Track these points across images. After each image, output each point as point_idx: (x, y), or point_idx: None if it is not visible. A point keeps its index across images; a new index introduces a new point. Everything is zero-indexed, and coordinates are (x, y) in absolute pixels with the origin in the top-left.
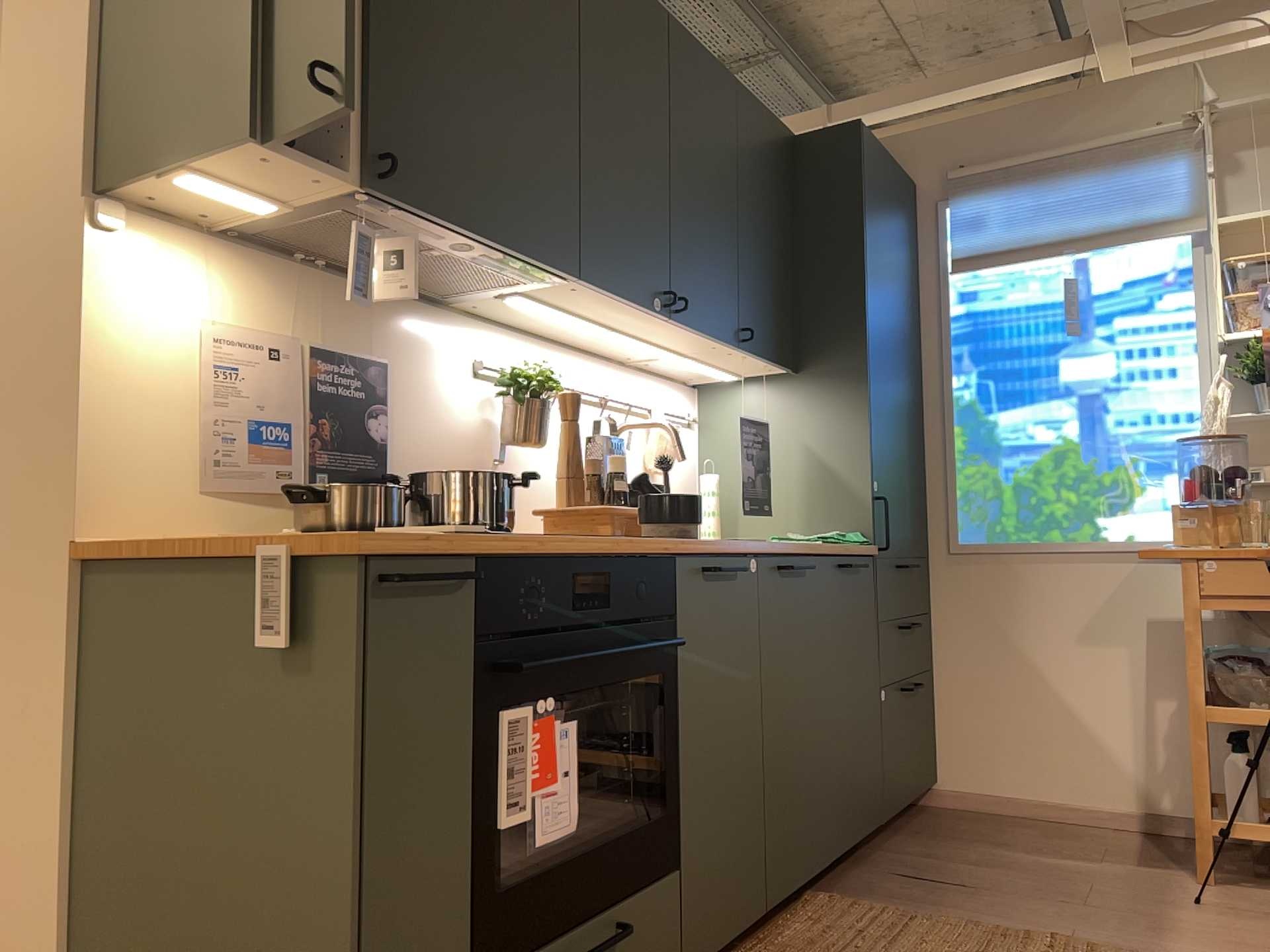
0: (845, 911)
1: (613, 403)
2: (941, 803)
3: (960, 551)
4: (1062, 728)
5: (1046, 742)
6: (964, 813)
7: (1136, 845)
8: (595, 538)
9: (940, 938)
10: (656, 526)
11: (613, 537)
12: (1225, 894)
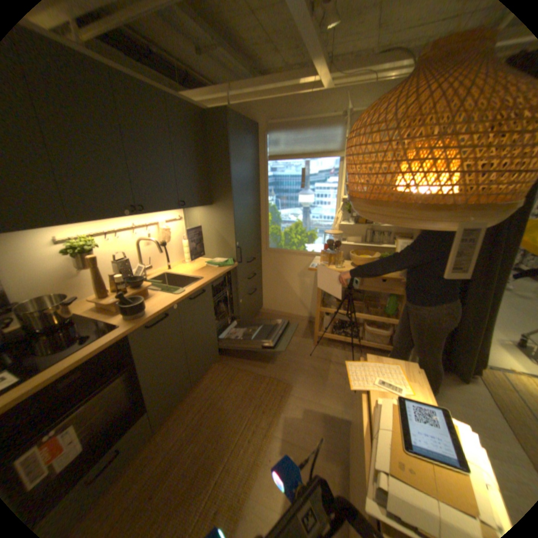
0: (220, 372)
1: (138, 226)
2: (262, 311)
3: (269, 250)
4: (292, 297)
5: (288, 300)
6: (267, 315)
7: (304, 328)
8: (74, 354)
9: (240, 383)
10: (122, 317)
11: (90, 343)
12: (317, 350)
